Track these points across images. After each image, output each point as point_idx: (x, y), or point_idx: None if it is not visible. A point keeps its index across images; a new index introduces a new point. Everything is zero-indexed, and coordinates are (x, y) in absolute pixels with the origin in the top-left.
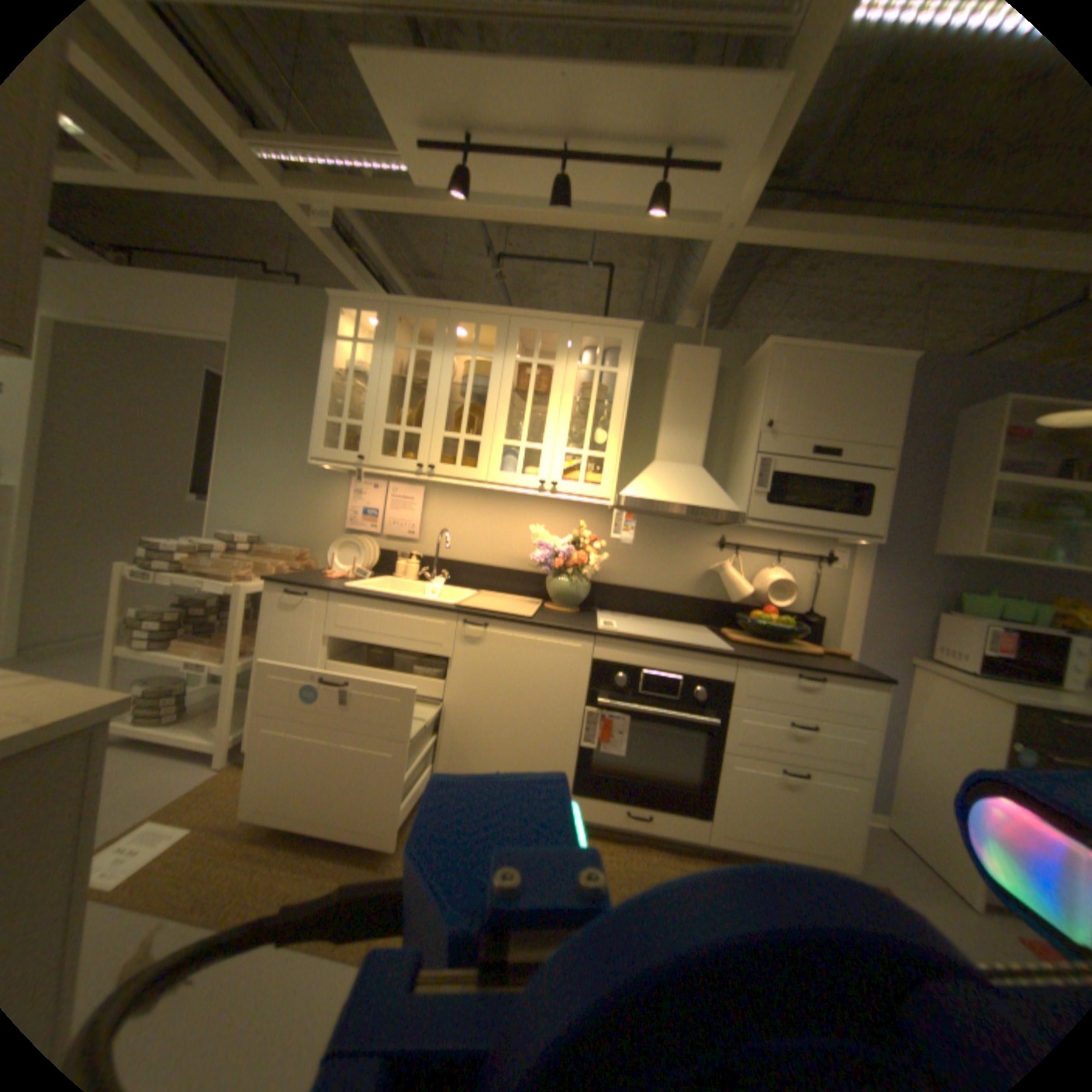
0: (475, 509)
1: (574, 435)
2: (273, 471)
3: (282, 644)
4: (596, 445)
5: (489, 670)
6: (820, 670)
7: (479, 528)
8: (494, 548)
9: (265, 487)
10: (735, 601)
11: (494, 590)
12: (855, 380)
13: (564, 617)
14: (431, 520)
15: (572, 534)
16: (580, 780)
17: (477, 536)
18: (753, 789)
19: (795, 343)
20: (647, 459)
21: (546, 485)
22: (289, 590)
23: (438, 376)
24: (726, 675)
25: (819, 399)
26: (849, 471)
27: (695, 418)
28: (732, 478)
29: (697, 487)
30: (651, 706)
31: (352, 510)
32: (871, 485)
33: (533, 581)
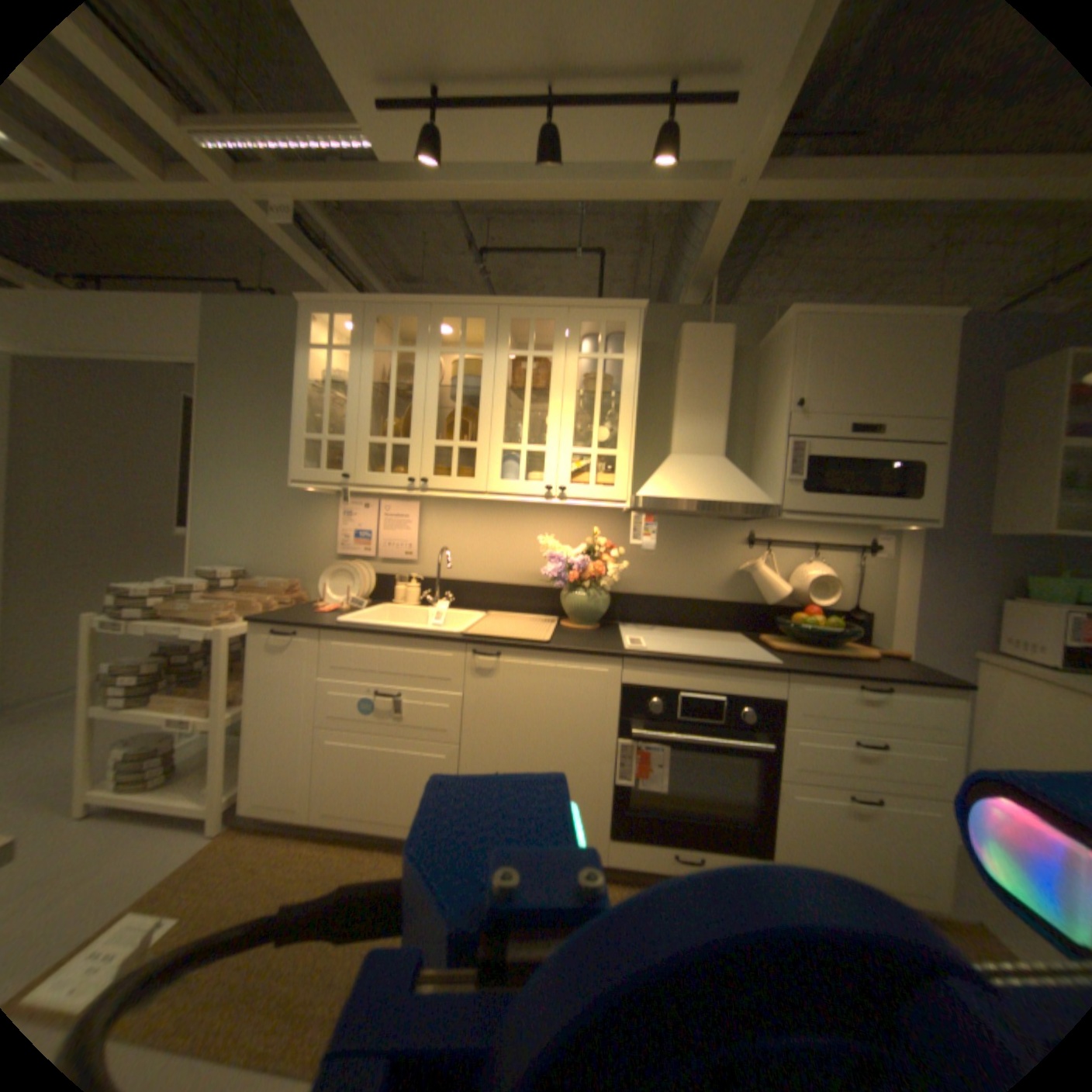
0: (476, 522)
1: (578, 433)
2: (254, 498)
3: (272, 692)
4: (604, 442)
5: (505, 705)
6: (886, 680)
7: (482, 542)
8: (501, 563)
9: (247, 516)
10: (772, 603)
11: (504, 610)
12: (894, 346)
13: (585, 636)
14: (429, 538)
15: (585, 542)
16: (618, 822)
17: (481, 552)
18: (818, 821)
19: (823, 309)
20: (661, 453)
21: (553, 490)
22: (275, 630)
23: (424, 379)
24: (777, 692)
25: (855, 370)
26: (895, 448)
27: (713, 403)
28: (758, 466)
29: (723, 480)
30: (693, 734)
31: (343, 533)
32: (922, 463)
33: (545, 596)
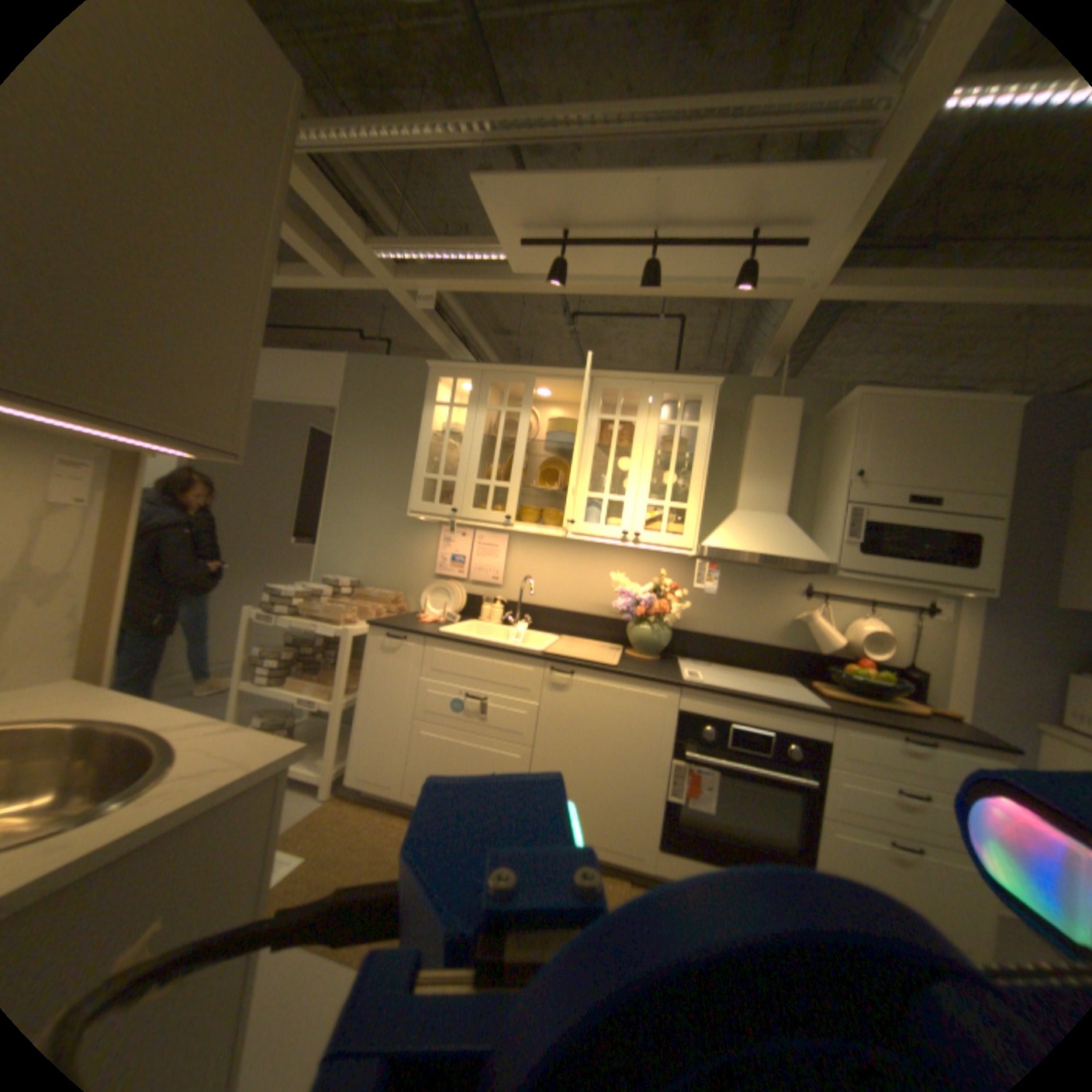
0: (555, 556)
1: (652, 484)
2: (371, 521)
3: (381, 685)
4: (676, 494)
5: (574, 718)
6: (930, 735)
7: (559, 574)
8: (574, 594)
9: (364, 535)
10: (826, 653)
11: (574, 636)
12: (954, 428)
13: (647, 666)
14: (513, 567)
15: (652, 582)
16: (668, 836)
17: (558, 582)
18: (858, 861)
19: (885, 392)
20: (727, 507)
21: (628, 535)
22: (389, 634)
23: (525, 434)
24: (823, 734)
25: (914, 447)
26: (952, 521)
27: (779, 467)
28: (819, 526)
29: (783, 537)
30: (742, 764)
31: (441, 556)
32: (979, 535)
33: (612, 627)
